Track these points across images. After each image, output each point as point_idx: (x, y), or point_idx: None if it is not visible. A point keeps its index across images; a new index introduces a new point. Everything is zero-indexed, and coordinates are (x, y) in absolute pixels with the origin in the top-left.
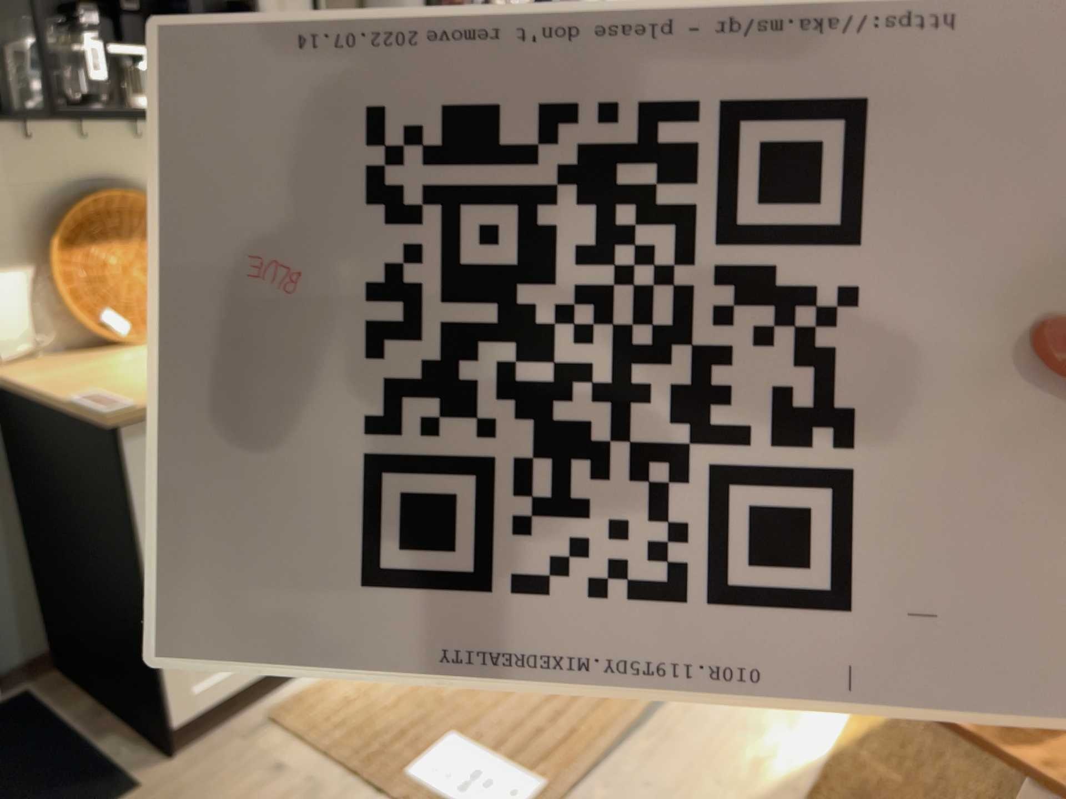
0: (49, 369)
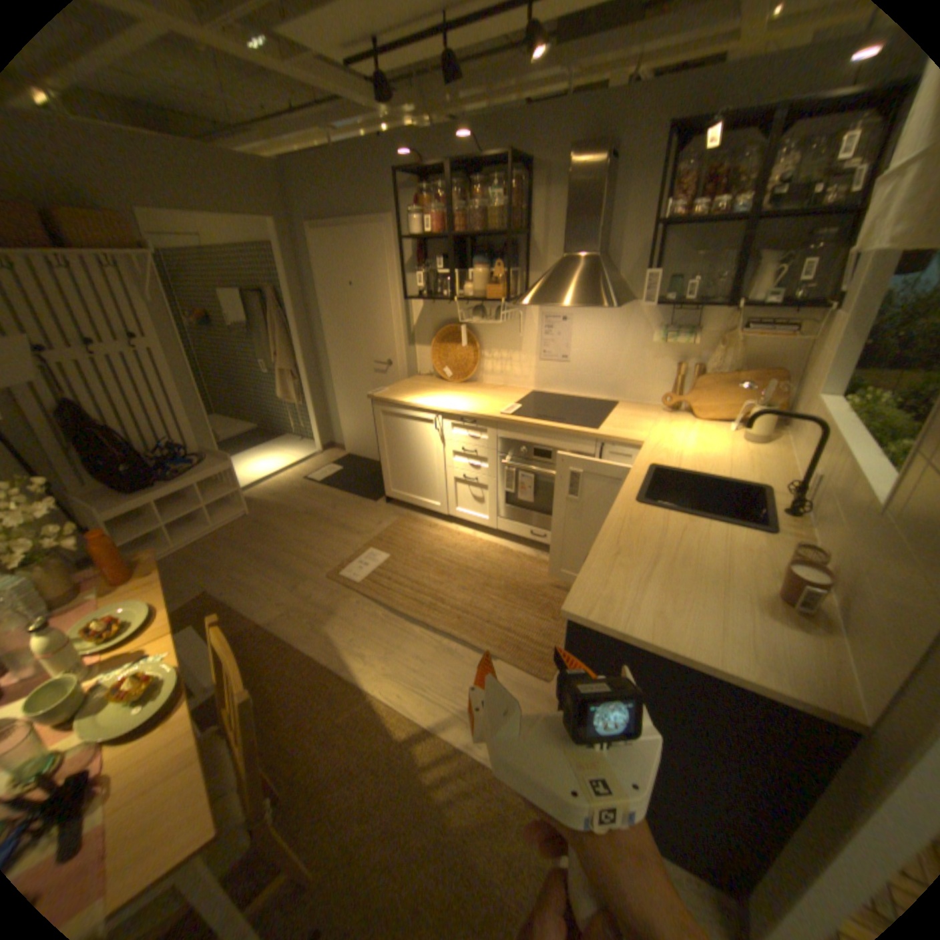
0: (417, 380)
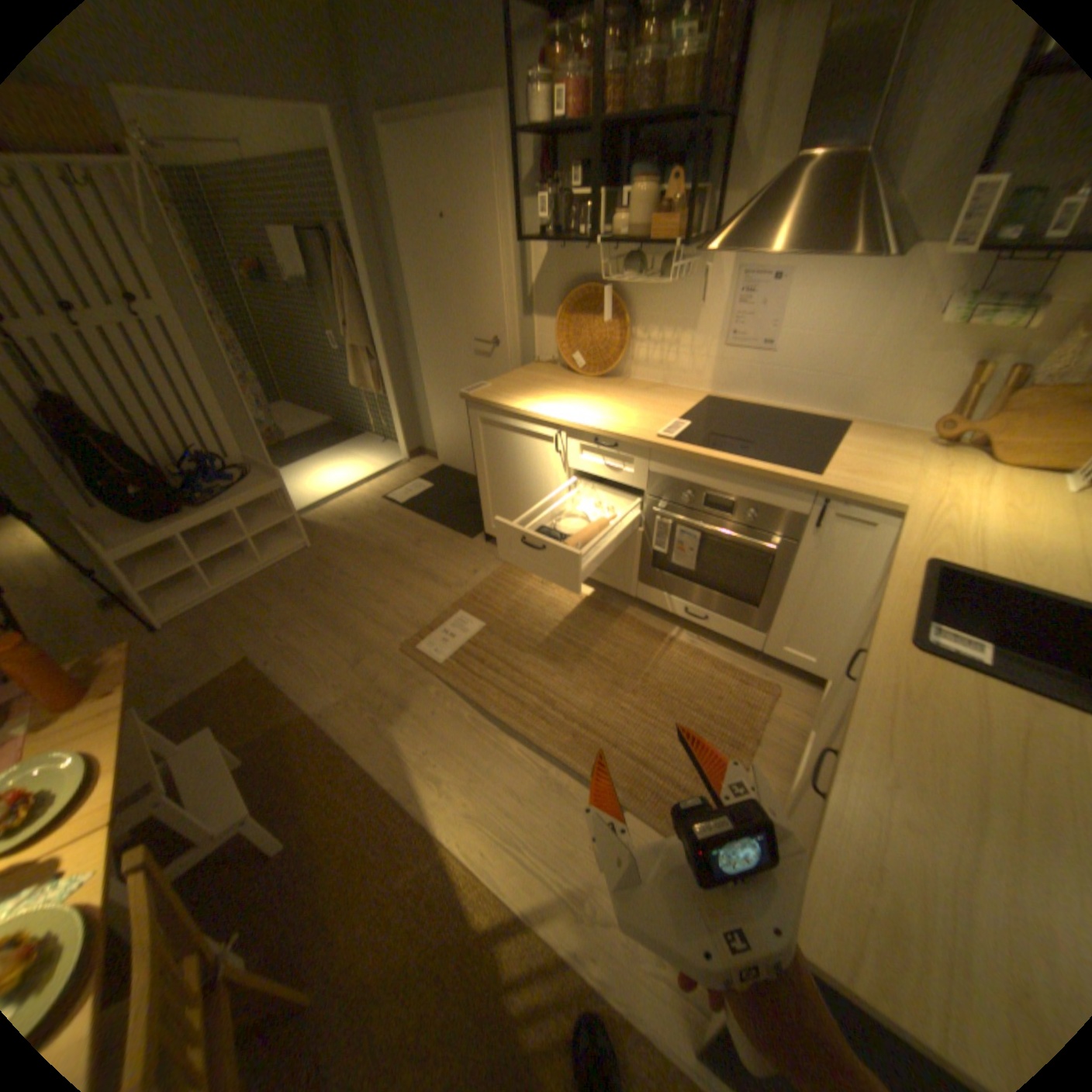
0: (534, 371)
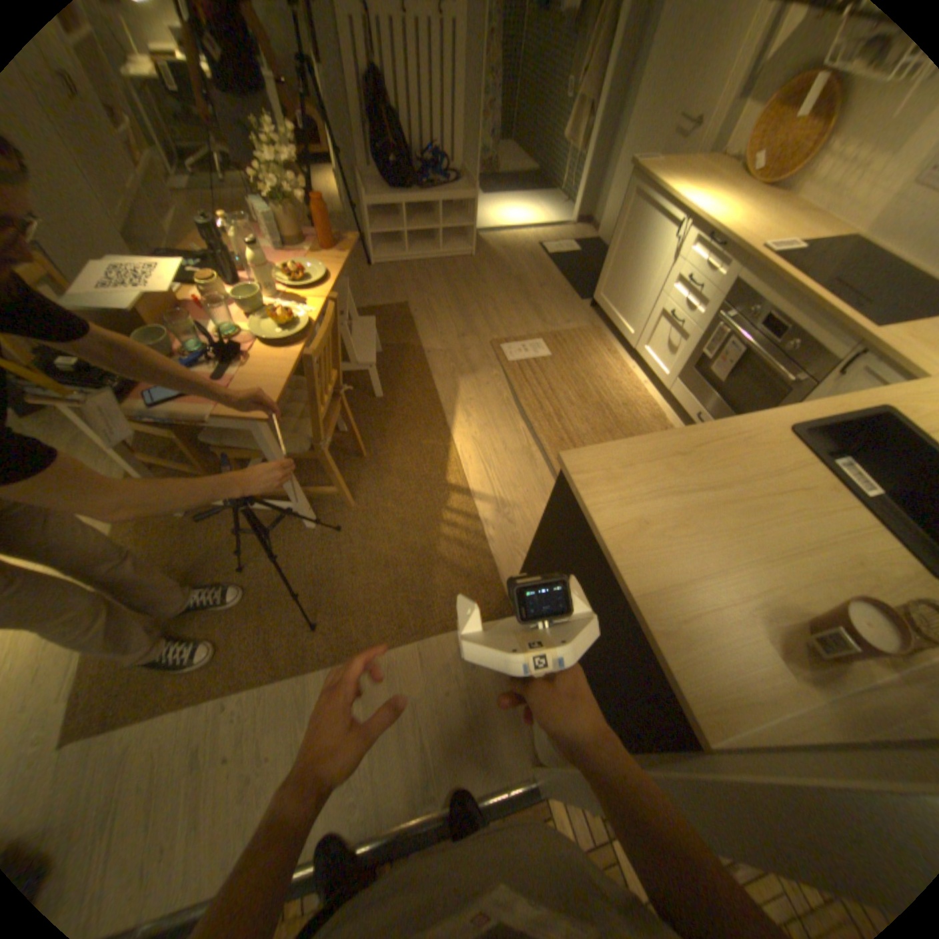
0: (712, 162)
